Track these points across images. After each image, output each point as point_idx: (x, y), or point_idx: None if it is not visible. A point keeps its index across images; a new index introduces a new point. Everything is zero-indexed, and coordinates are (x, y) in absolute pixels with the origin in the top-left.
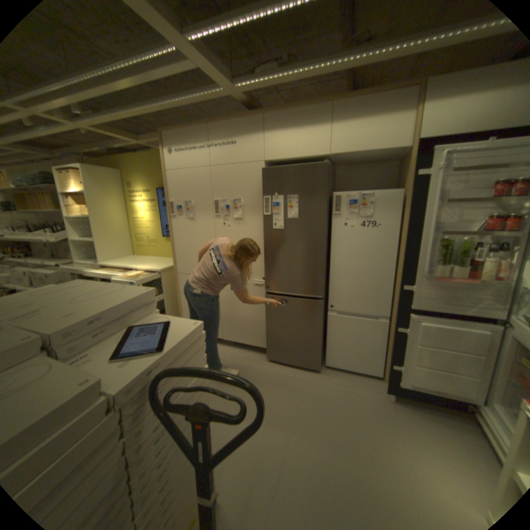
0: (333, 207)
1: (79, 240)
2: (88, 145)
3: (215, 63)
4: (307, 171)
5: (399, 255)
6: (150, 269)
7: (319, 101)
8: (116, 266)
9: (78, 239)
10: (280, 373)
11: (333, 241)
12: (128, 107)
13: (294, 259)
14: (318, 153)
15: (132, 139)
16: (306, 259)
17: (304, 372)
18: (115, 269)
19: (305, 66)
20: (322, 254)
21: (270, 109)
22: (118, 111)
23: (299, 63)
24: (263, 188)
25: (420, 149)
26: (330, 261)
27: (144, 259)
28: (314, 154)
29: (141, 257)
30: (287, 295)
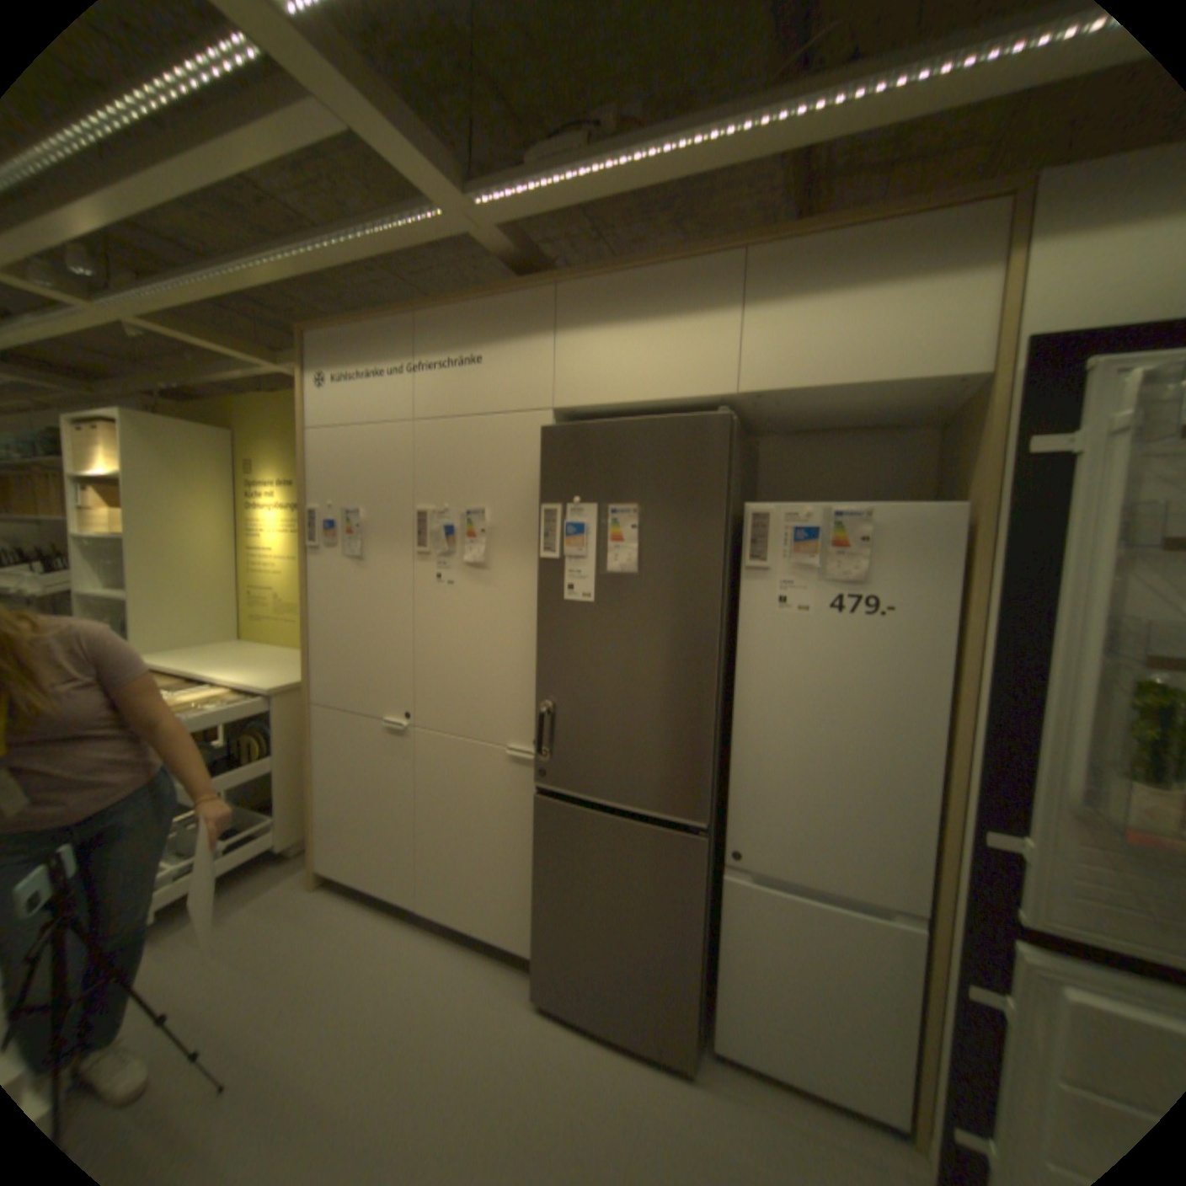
0: (744, 547)
1: (96, 593)
2: (169, 371)
3: (401, 118)
4: (669, 438)
5: (959, 710)
6: (244, 685)
7: (709, 247)
8: (166, 668)
9: (94, 593)
10: (562, 1071)
11: (744, 649)
12: (215, 263)
13: (622, 695)
14: (701, 389)
15: (261, 359)
16: (657, 698)
17: (641, 1073)
18: (162, 678)
19: (665, 140)
20: (706, 687)
21: (575, 271)
22: (194, 274)
23: (648, 135)
24: (546, 481)
25: (1025, 379)
26: (735, 709)
27: (253, 653)
28: (691, 391)
29: (251, 647)
30: (600, 806)
